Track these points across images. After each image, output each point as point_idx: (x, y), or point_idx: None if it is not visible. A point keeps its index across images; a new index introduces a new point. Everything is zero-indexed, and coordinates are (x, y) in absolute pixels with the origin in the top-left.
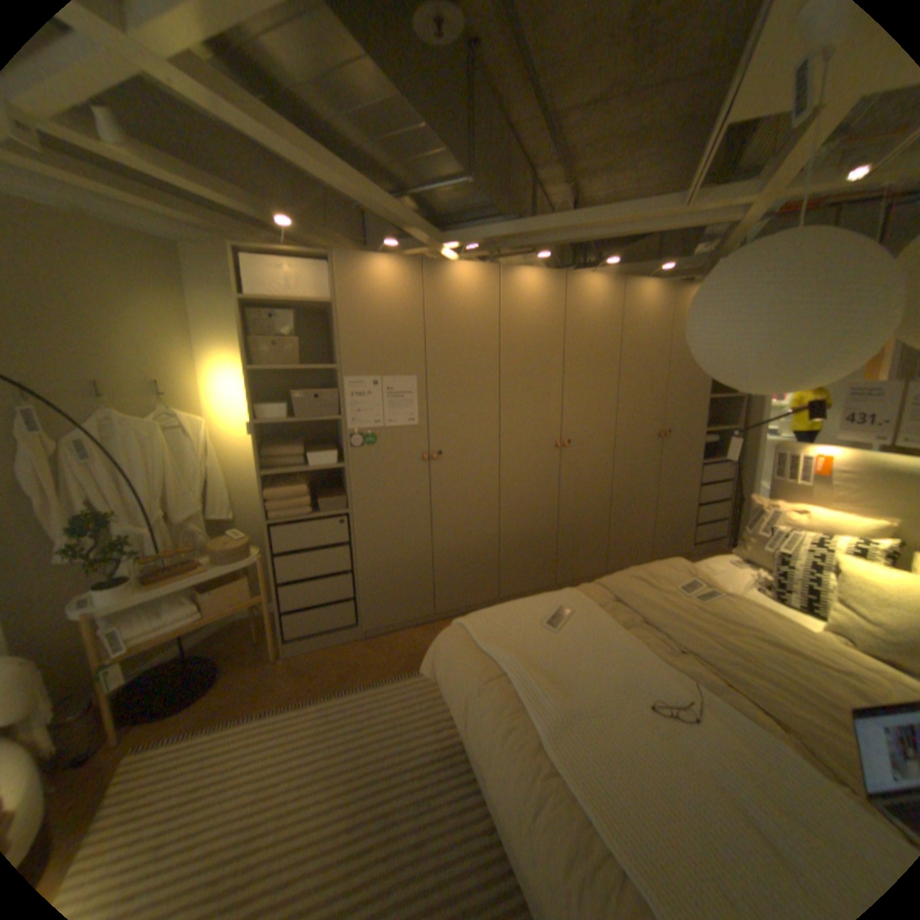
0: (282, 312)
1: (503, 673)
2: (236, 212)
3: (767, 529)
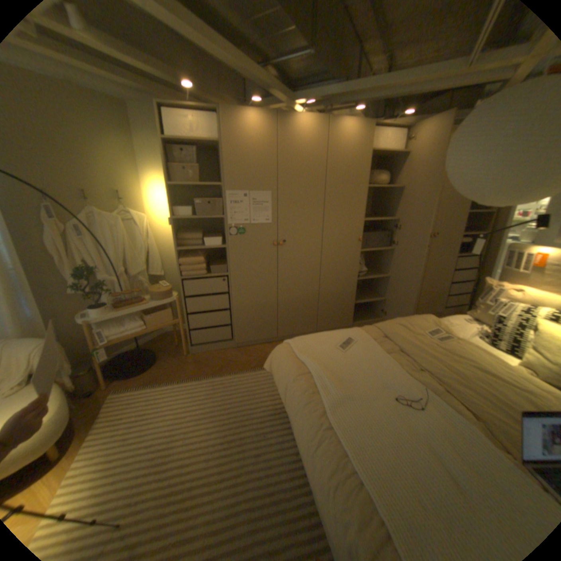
0: (189, 147)
1: (308, 371)
2: (159, 79)
3: (492, 300)
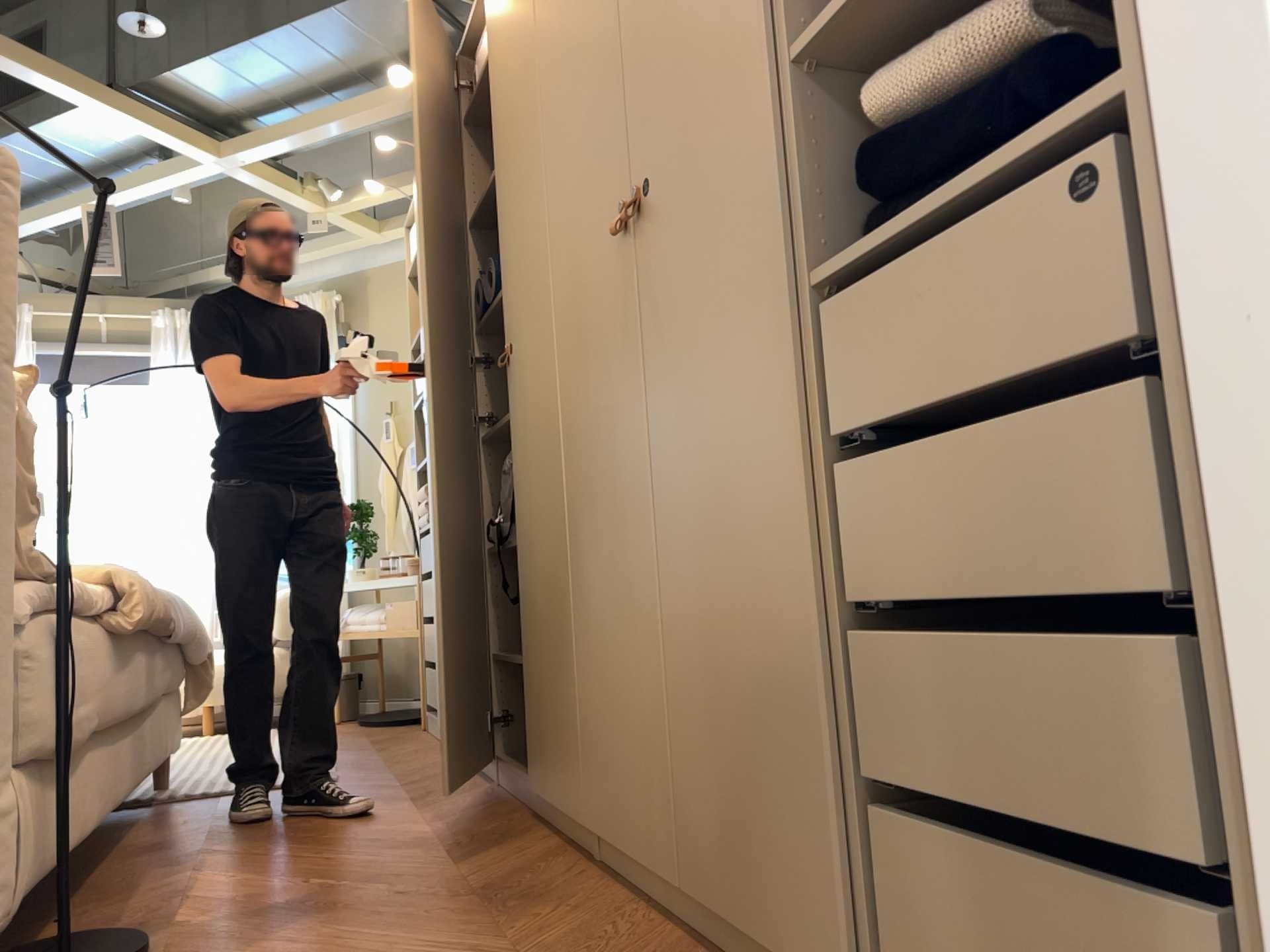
0: None
1: None
2: None
3: None
